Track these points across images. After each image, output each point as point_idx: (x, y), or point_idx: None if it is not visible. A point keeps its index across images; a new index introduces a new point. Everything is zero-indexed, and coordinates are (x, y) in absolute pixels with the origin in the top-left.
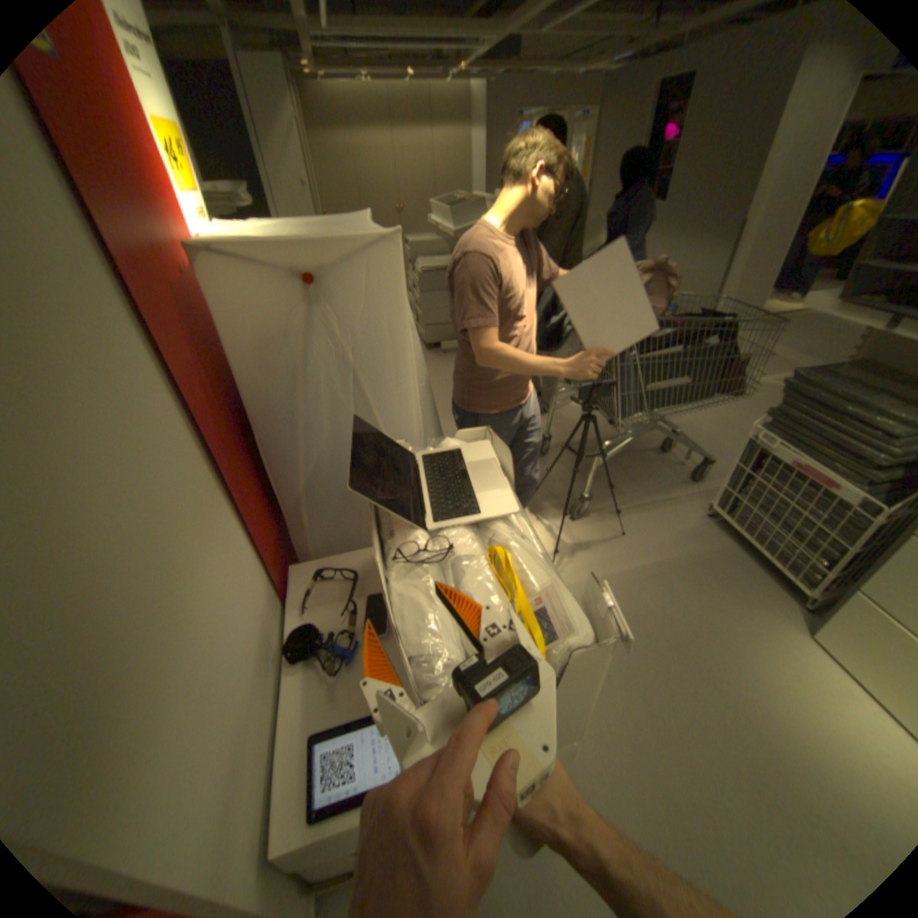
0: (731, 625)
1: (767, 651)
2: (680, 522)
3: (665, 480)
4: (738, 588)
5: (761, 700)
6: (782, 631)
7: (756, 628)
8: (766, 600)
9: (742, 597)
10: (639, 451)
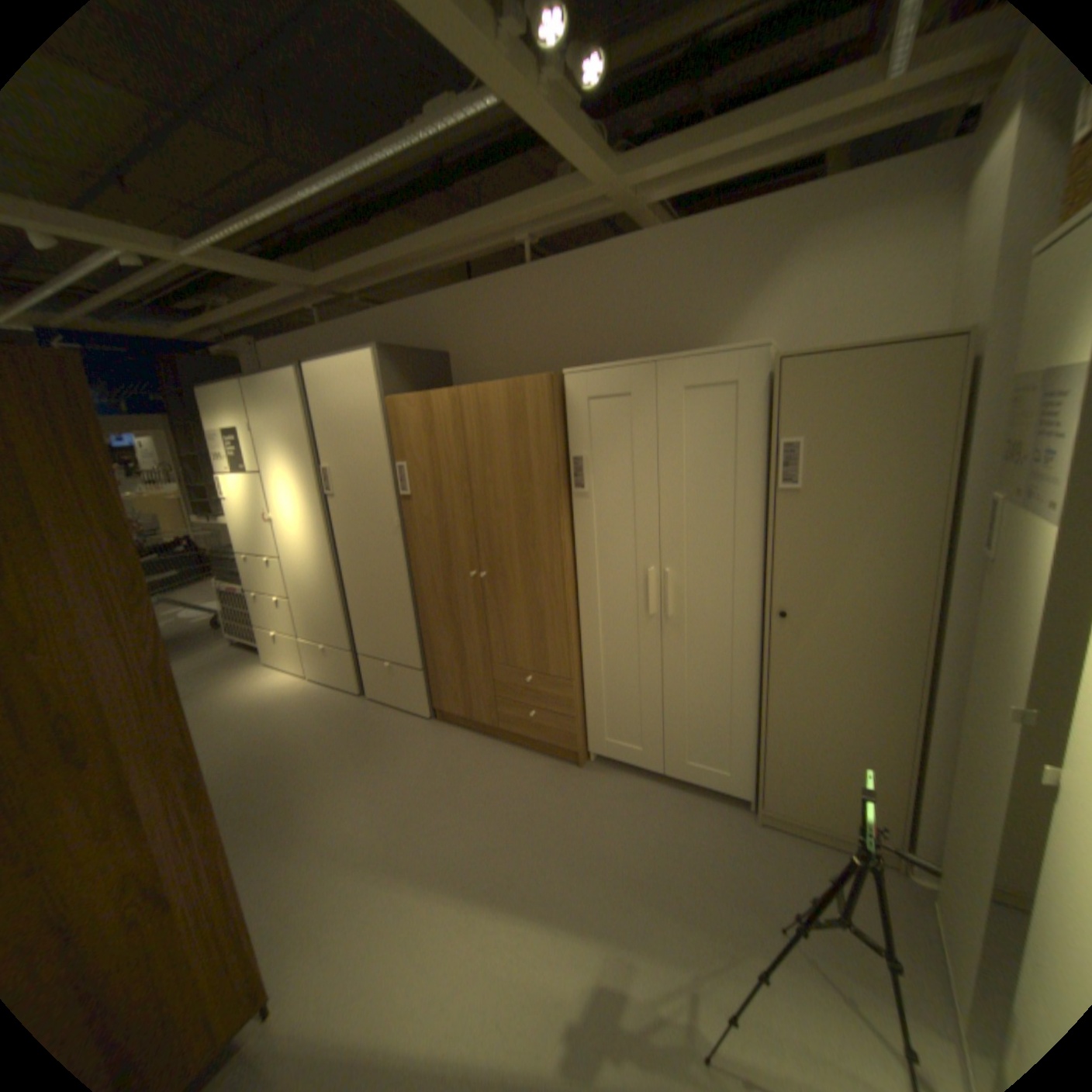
0: (217, 679)
1: (233, 680)
2: (208, 655)
3: (202, 639)
4: (231, 666)
5: (219, 695)
6: (247, 670)
7: (233, 675)
8: (246, 664)
9: (231, 668)
10: (191, 633)
